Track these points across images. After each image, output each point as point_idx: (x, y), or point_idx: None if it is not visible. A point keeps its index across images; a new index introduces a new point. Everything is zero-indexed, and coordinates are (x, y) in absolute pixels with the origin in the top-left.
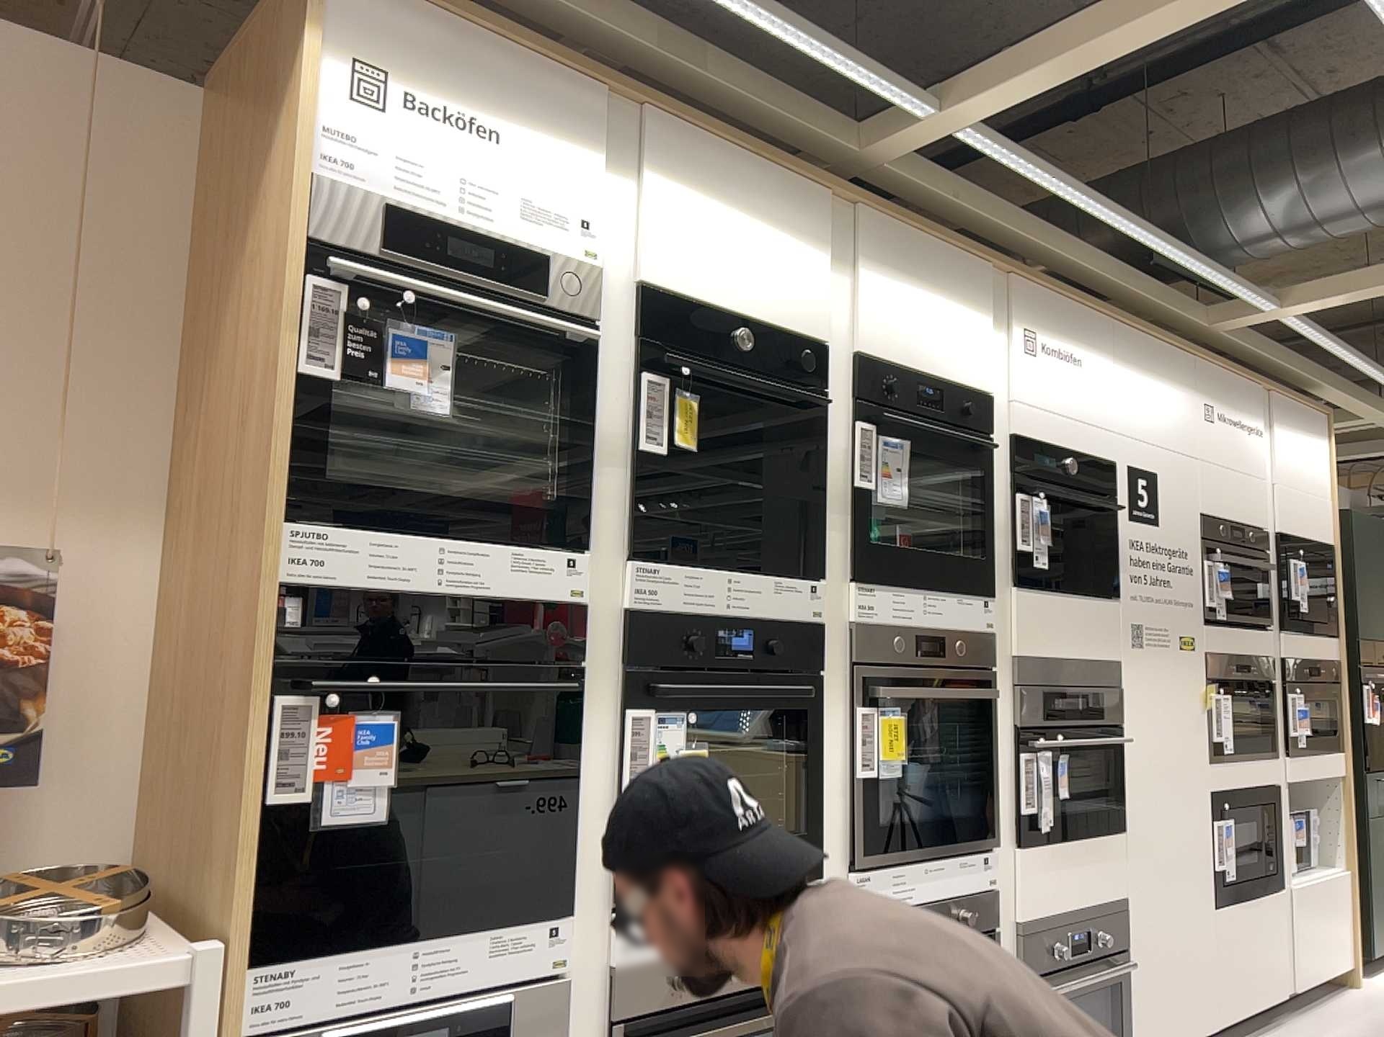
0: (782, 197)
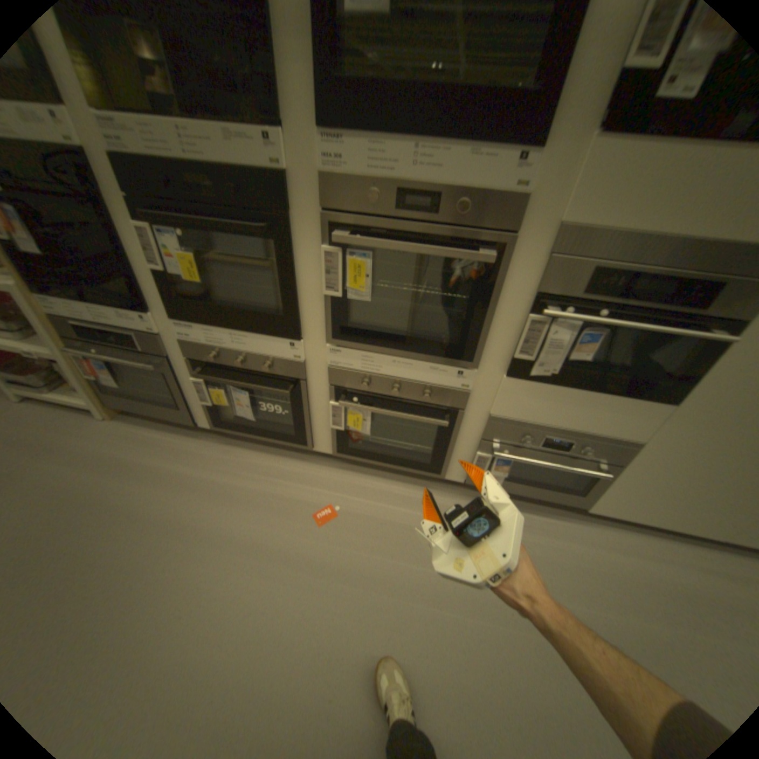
0: None
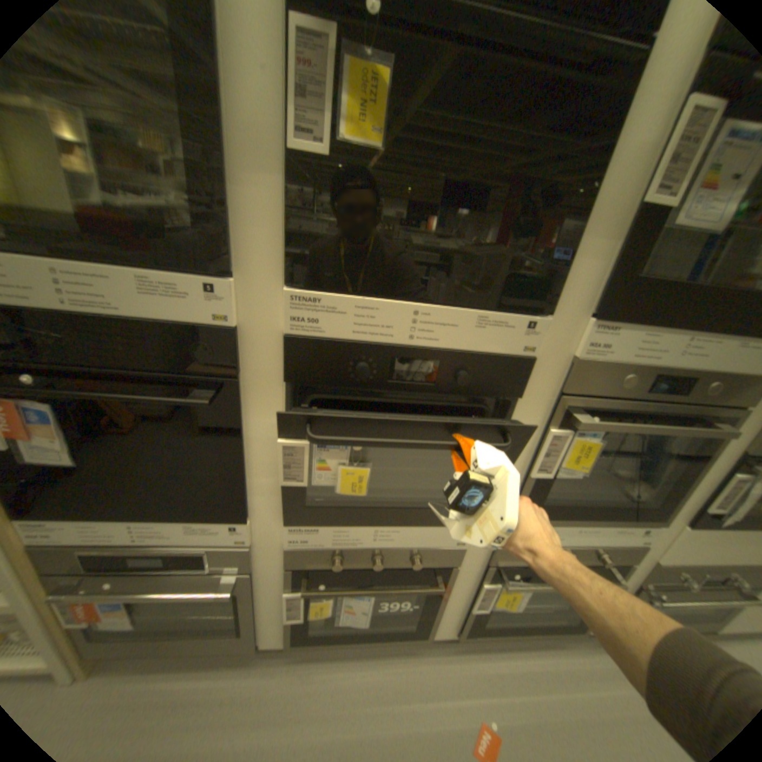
0: None
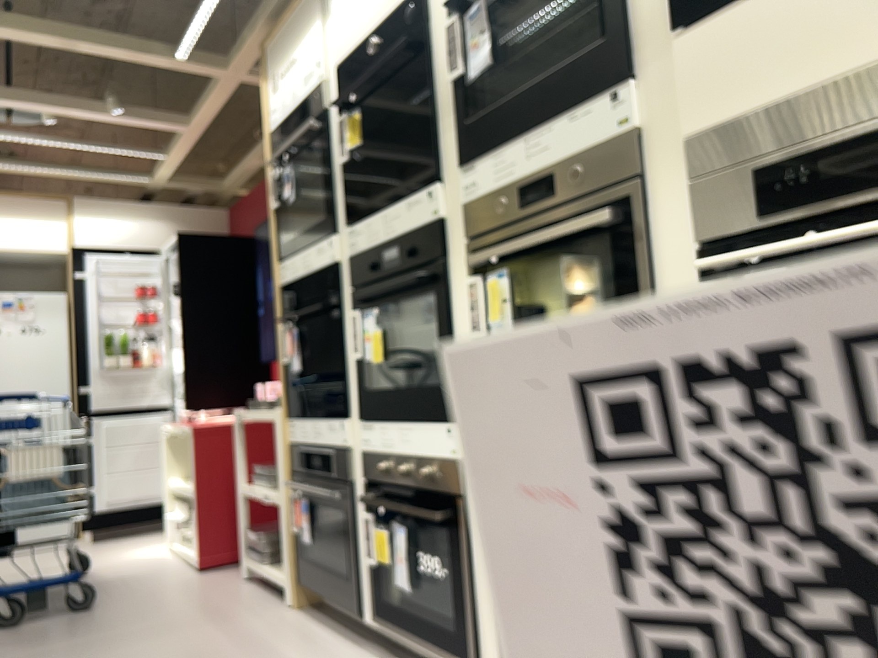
0: None
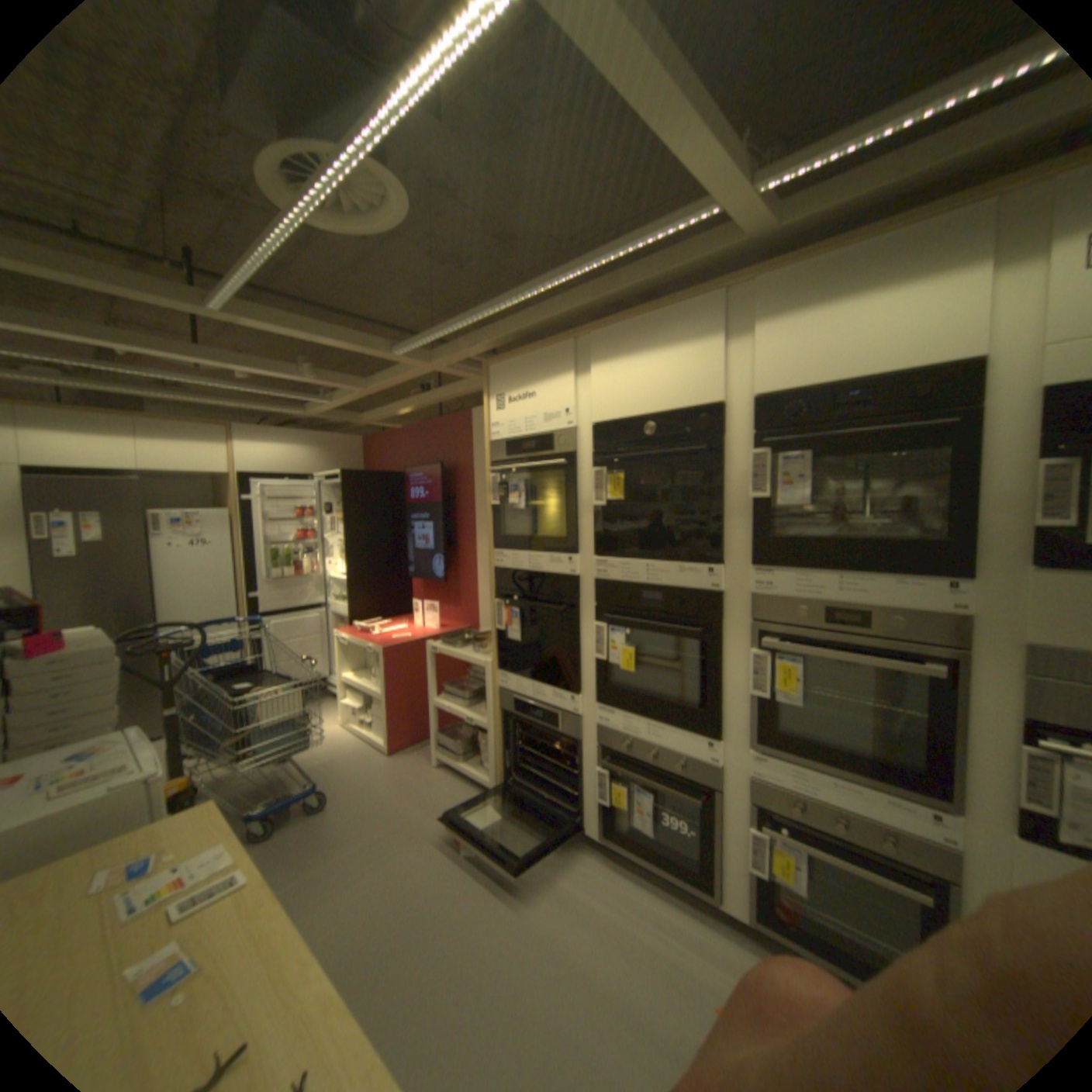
0: (679, 311)
